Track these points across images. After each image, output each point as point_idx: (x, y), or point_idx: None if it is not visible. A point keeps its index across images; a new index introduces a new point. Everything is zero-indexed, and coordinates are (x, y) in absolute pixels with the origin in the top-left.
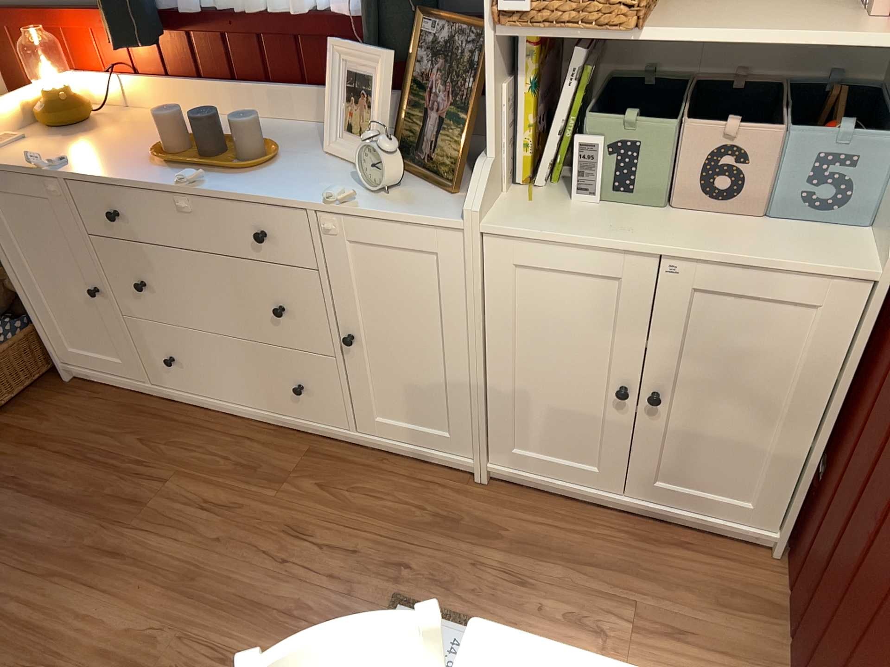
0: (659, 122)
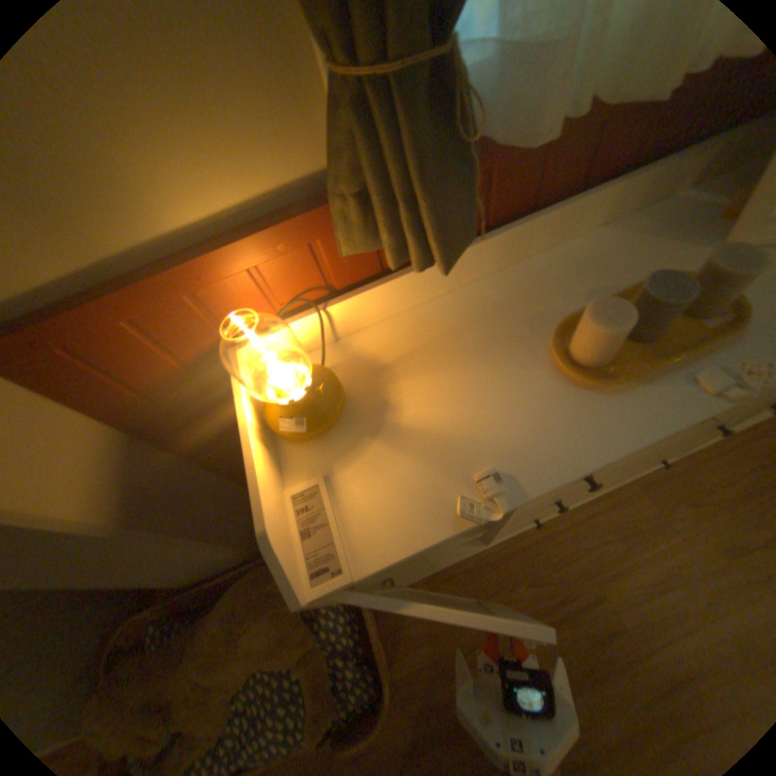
0: None
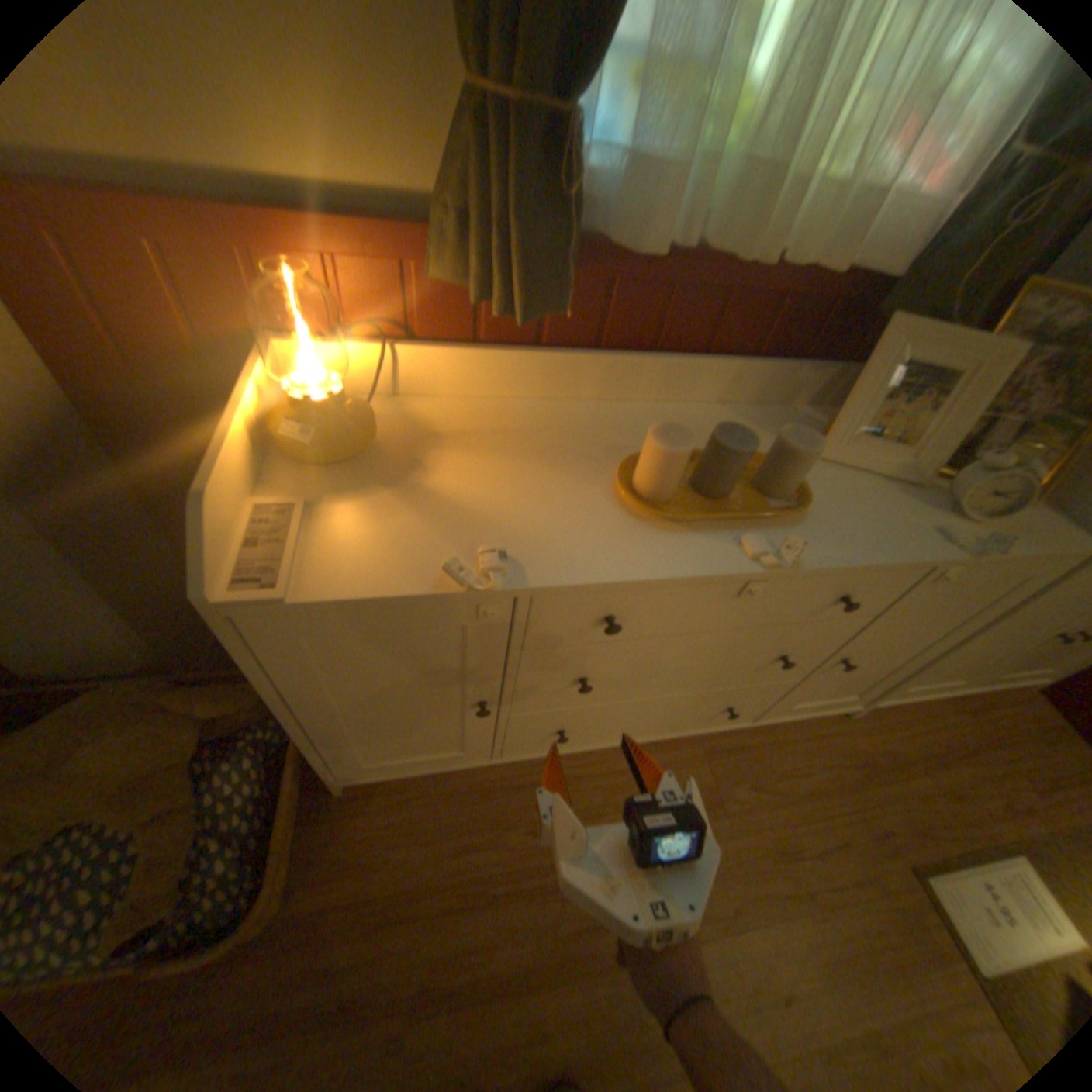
0: None
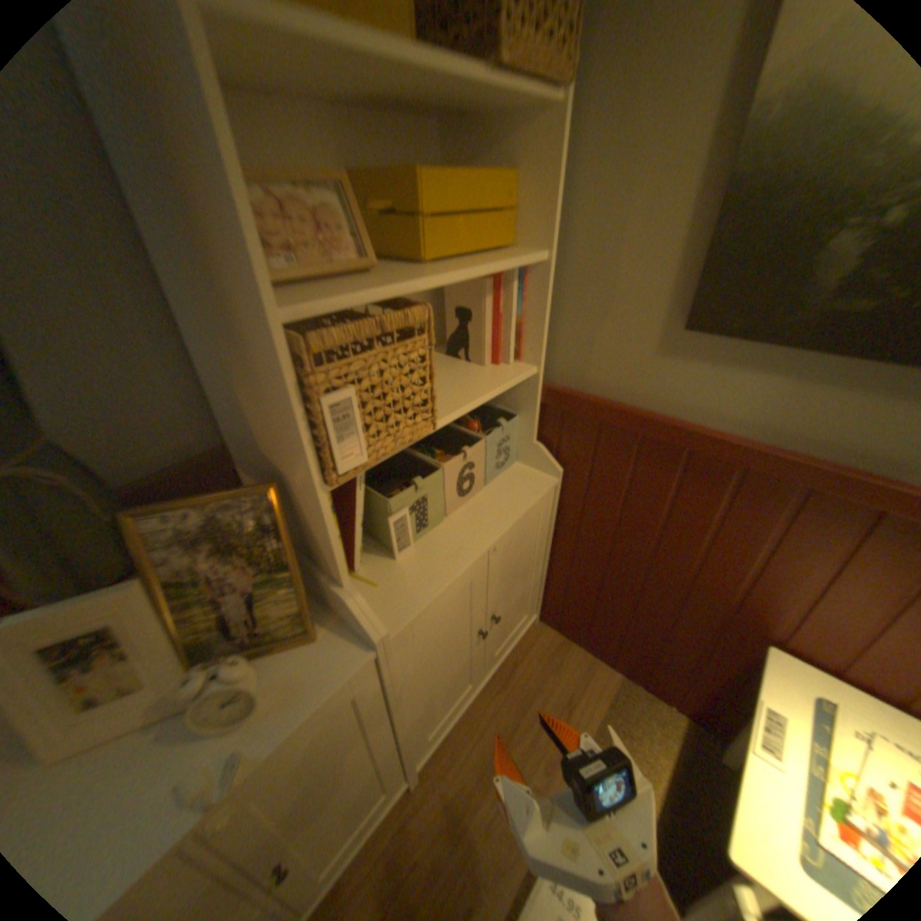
0: (429, 471)
